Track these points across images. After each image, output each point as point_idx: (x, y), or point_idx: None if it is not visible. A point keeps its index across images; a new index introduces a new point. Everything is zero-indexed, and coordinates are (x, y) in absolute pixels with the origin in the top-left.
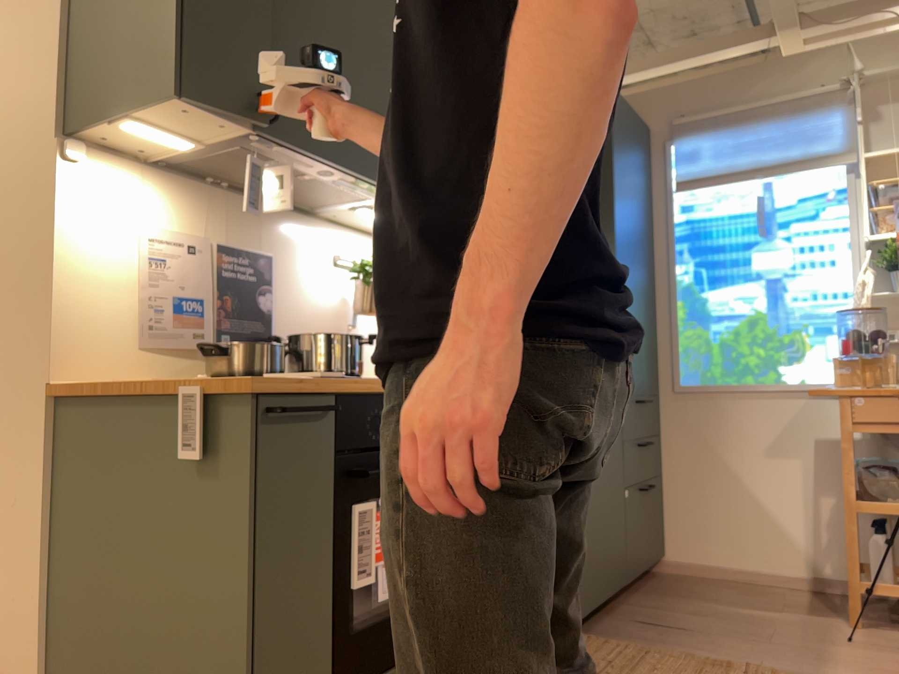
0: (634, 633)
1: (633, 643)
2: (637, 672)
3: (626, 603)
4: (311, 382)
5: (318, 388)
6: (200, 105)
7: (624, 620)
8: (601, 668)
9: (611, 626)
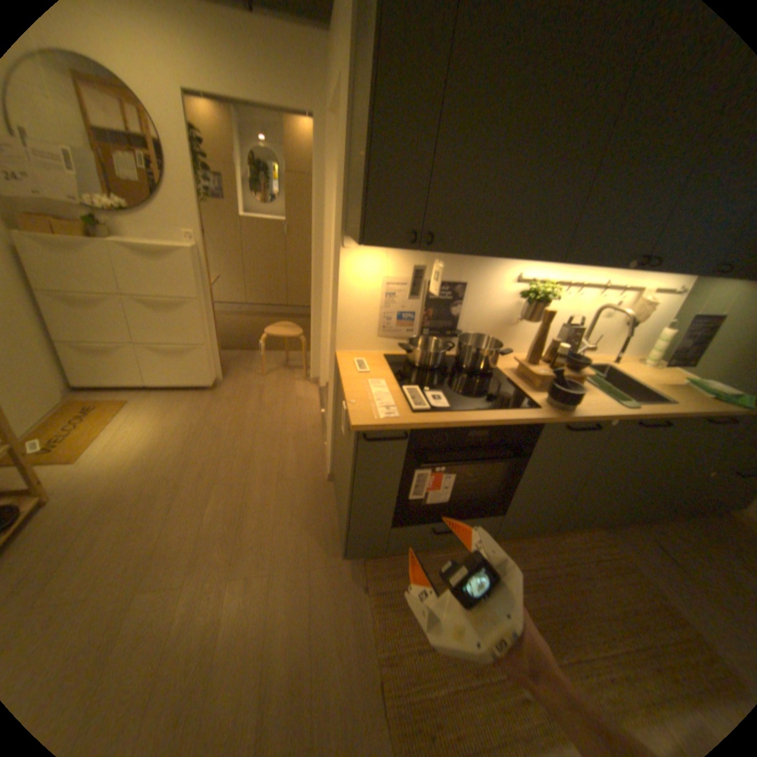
0: (644, 550)
1: (634, 557)
2: (609, 580)
3: (667, 525)
4: (399, 419)
5: (398, 427)
6: (377, 245)
7: (648, 536)
8: (589, 561)
9: (633, 535)
